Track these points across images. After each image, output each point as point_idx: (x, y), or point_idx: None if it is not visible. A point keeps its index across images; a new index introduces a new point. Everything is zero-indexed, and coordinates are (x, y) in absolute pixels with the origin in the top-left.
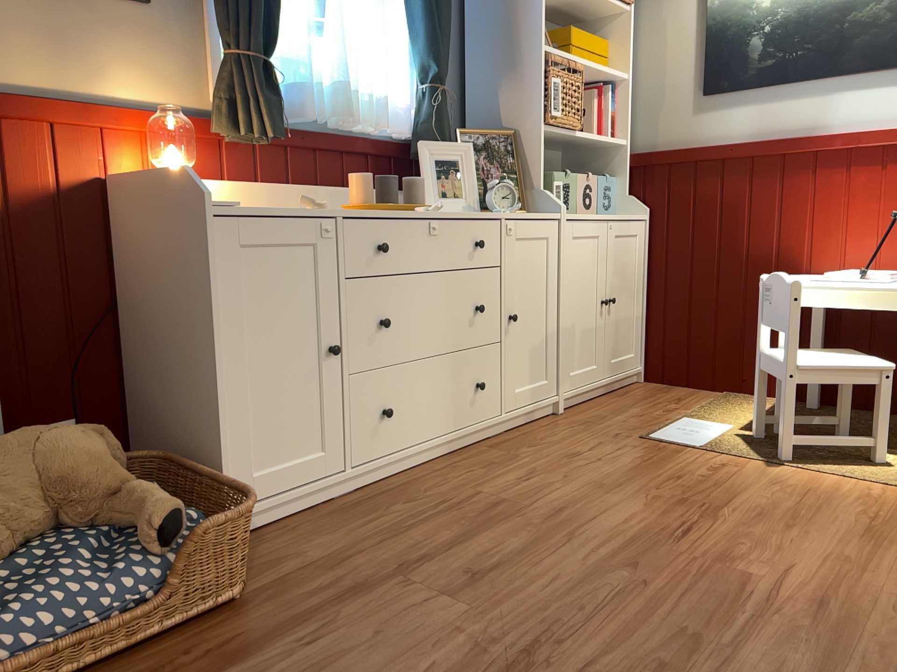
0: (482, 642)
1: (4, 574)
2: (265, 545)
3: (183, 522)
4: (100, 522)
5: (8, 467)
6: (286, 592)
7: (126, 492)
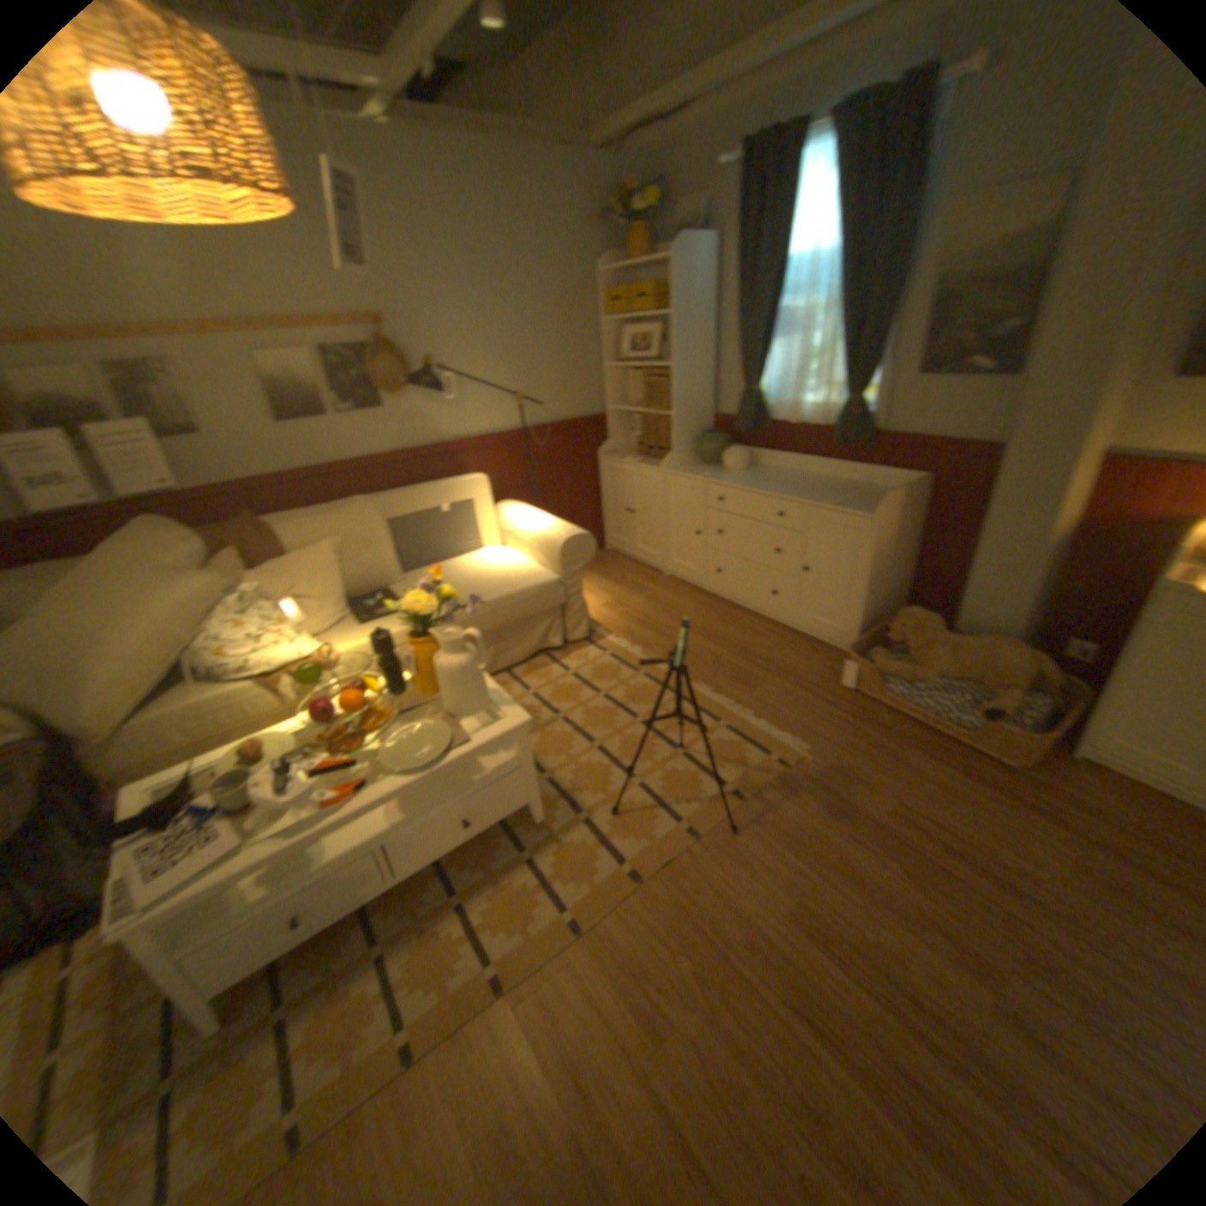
0: (1033, 880)
1: (946, 684)
2: (1088, 777)
3: (1015, 721)
4: (993, 695)
5: (978, 651)
6: (1036, 790)
7: (1009, 692)
